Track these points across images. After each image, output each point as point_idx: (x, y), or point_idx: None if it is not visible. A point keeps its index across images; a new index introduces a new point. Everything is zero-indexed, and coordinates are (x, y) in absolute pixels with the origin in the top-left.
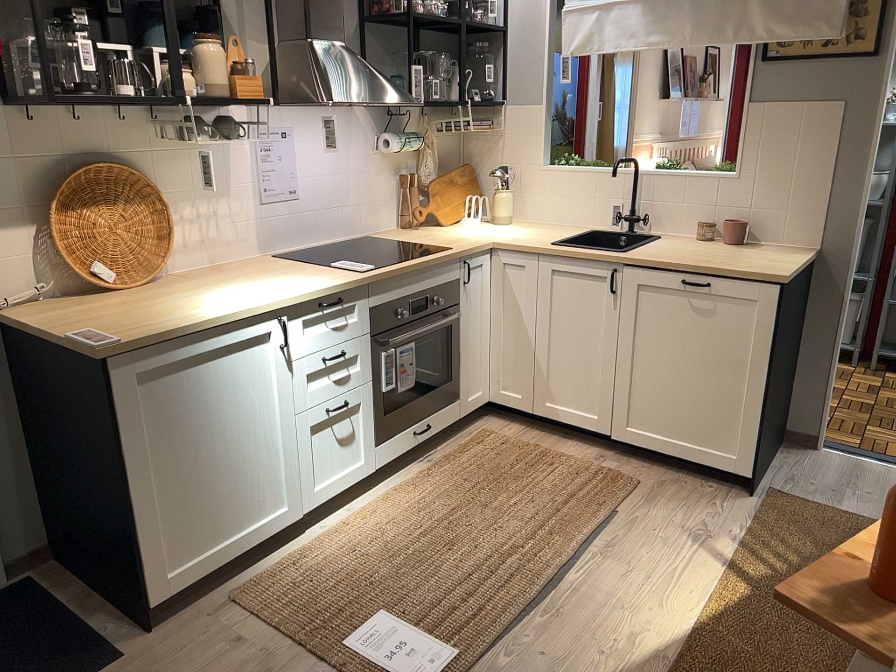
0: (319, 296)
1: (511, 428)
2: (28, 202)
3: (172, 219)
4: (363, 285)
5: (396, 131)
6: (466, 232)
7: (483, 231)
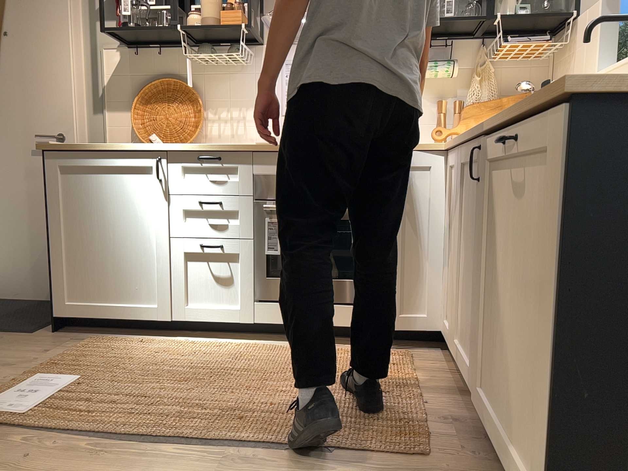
0: (196, 151)
1: (439, 363)
2: (132, 98)
3: (201, 113)
4: (244, 152)
5: (439, 63)
6: None
7: None
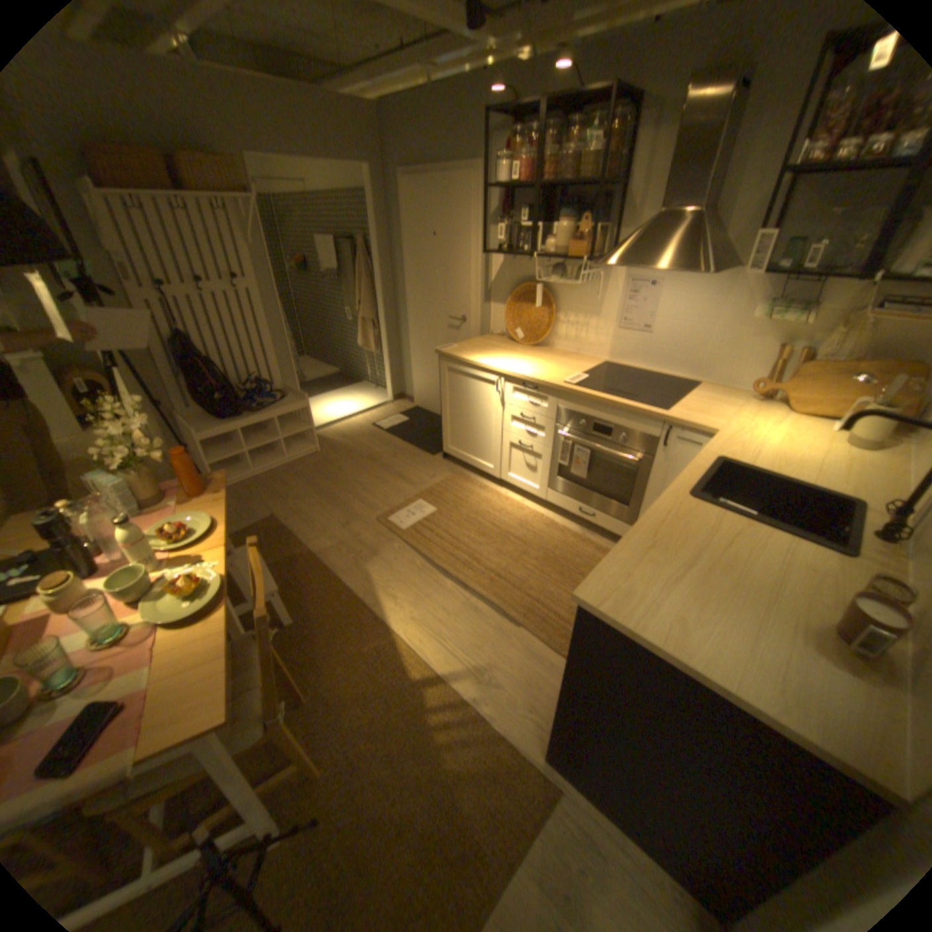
0: (521, 379)
1: None
2: (509, 294)
3: (552, 319)
4: (553, 389)
5: (805, 298)
6: (767, 422)
7: (789, 431)
